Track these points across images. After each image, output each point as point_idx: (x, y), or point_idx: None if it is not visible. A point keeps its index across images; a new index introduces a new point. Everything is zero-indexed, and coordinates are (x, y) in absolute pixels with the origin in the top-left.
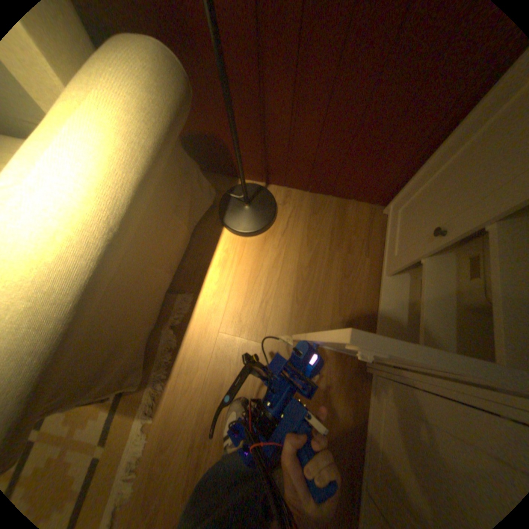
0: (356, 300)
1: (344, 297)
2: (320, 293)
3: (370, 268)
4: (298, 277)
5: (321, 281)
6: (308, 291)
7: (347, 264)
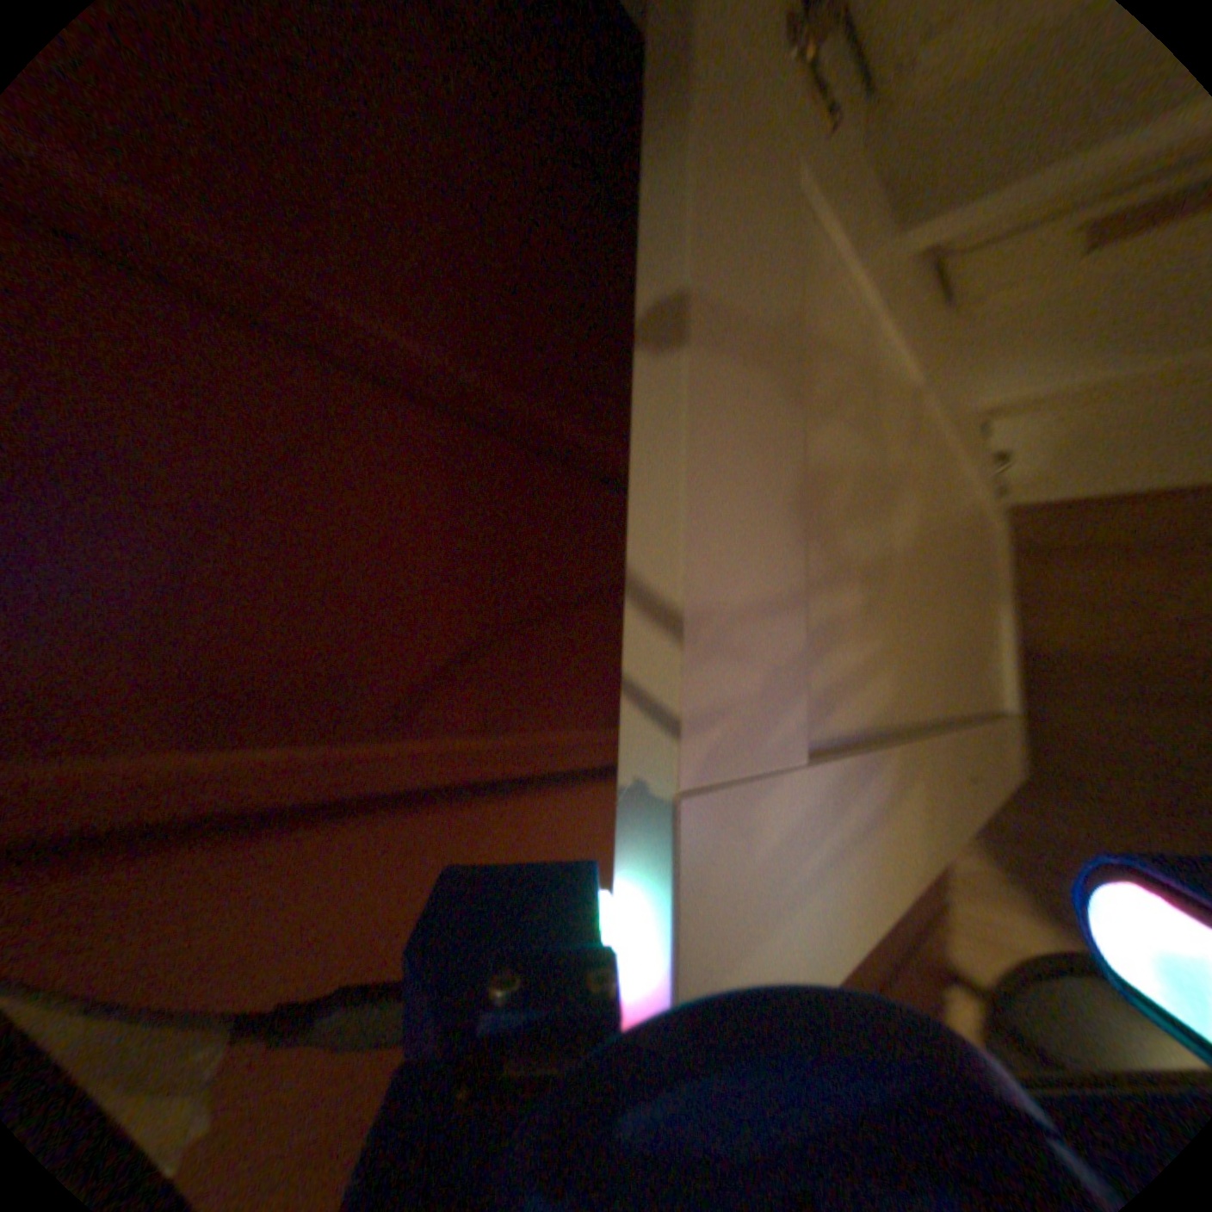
0: None
1: None
2: None
3: None
4: None
5: None
6: None
7: None
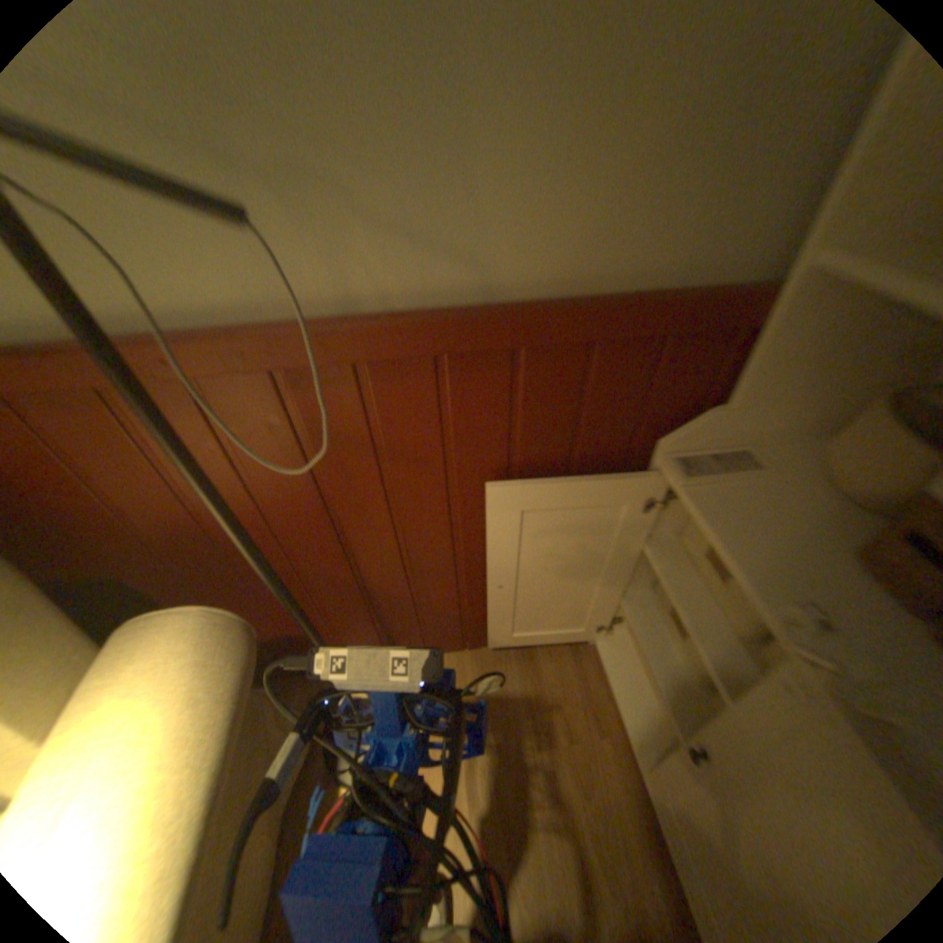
0: (626, 845)
1: (604, 851)
2: (560, 862)
3: (617, 760)
4: (509, 843)
5: (553, 832)
6: (538, 868)
7: (579, 769)
